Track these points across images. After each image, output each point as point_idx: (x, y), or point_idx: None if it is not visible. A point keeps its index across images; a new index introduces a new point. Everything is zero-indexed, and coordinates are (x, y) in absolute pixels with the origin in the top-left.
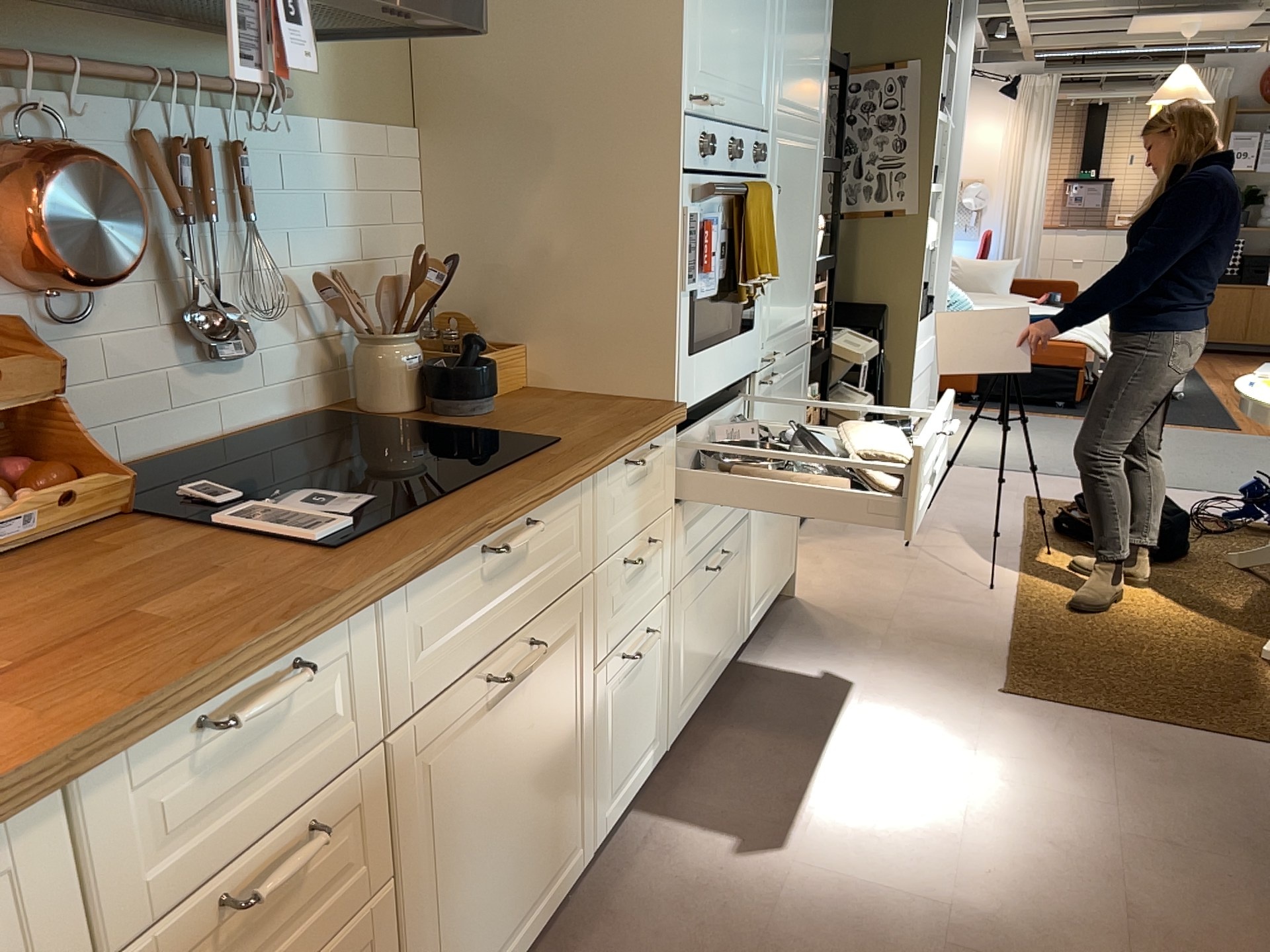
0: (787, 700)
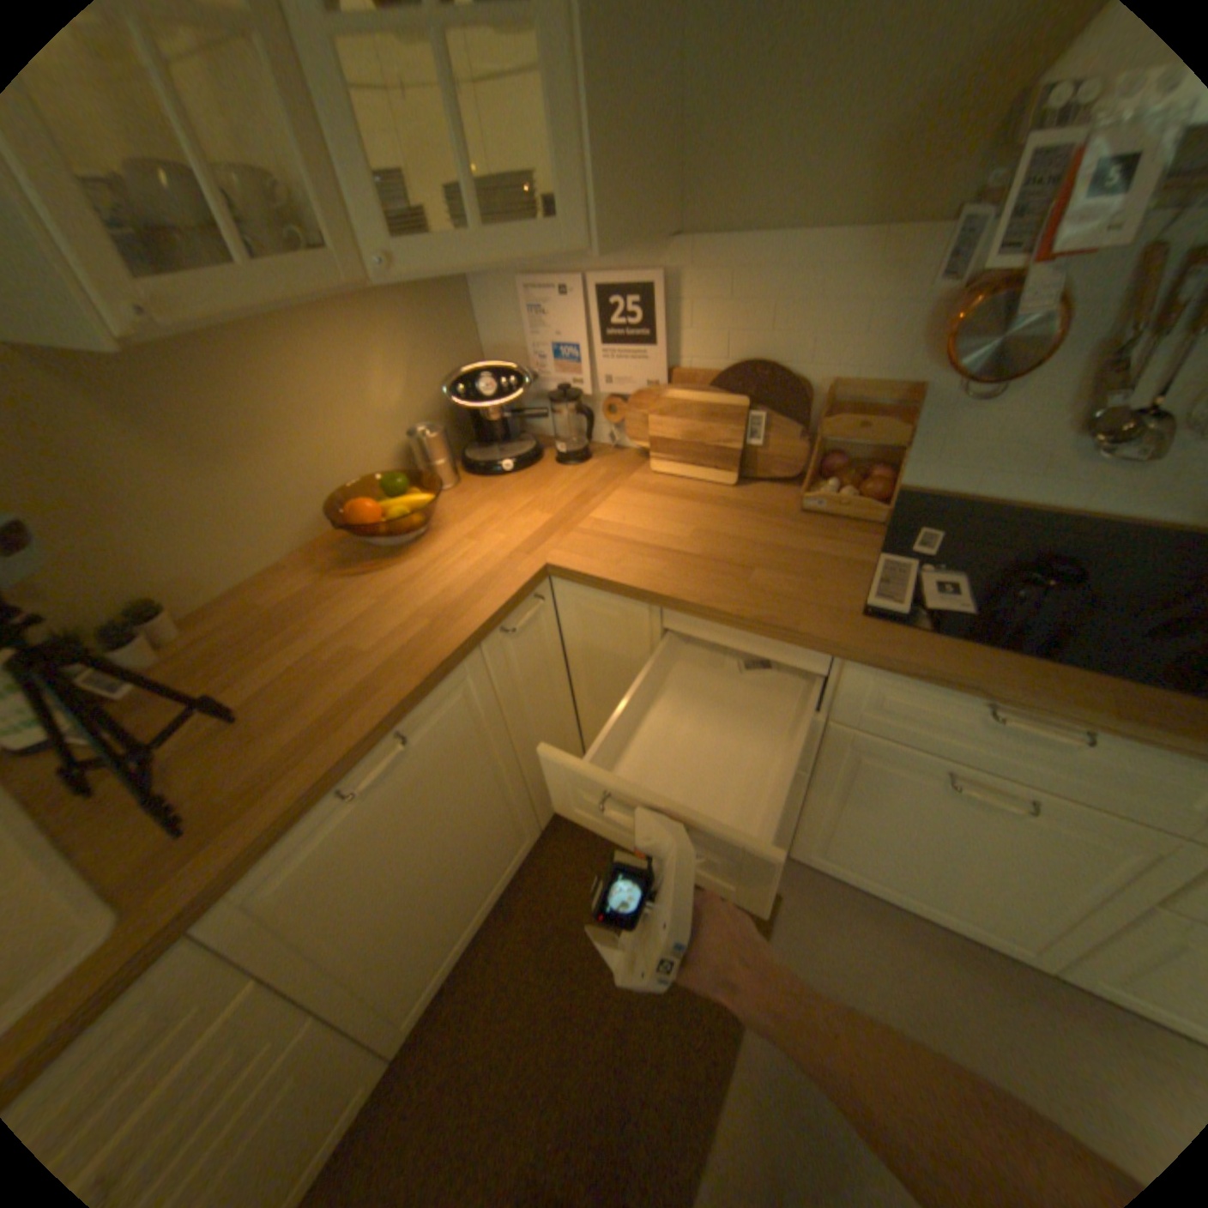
0: None
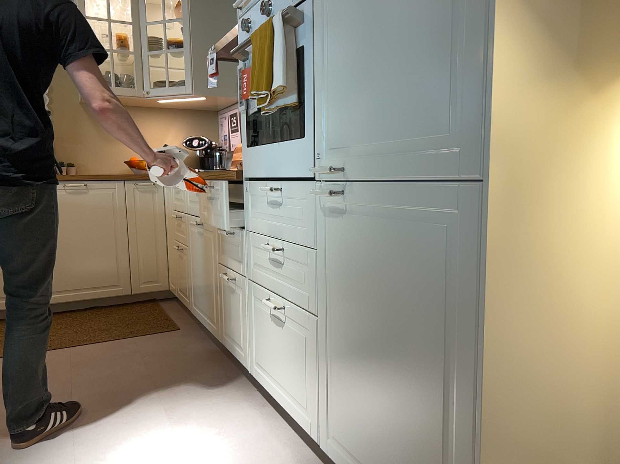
0: None
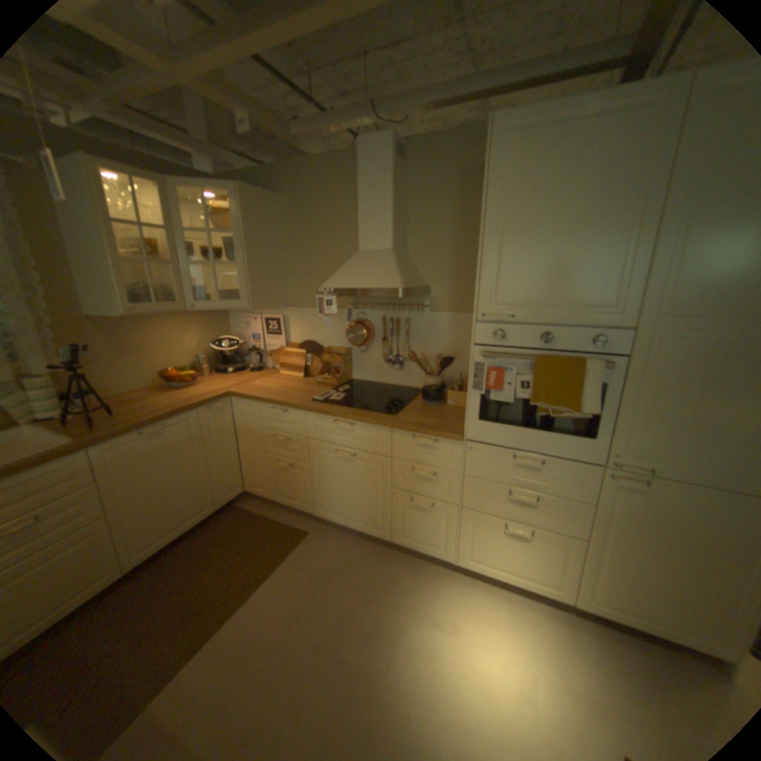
0: (551, 644)
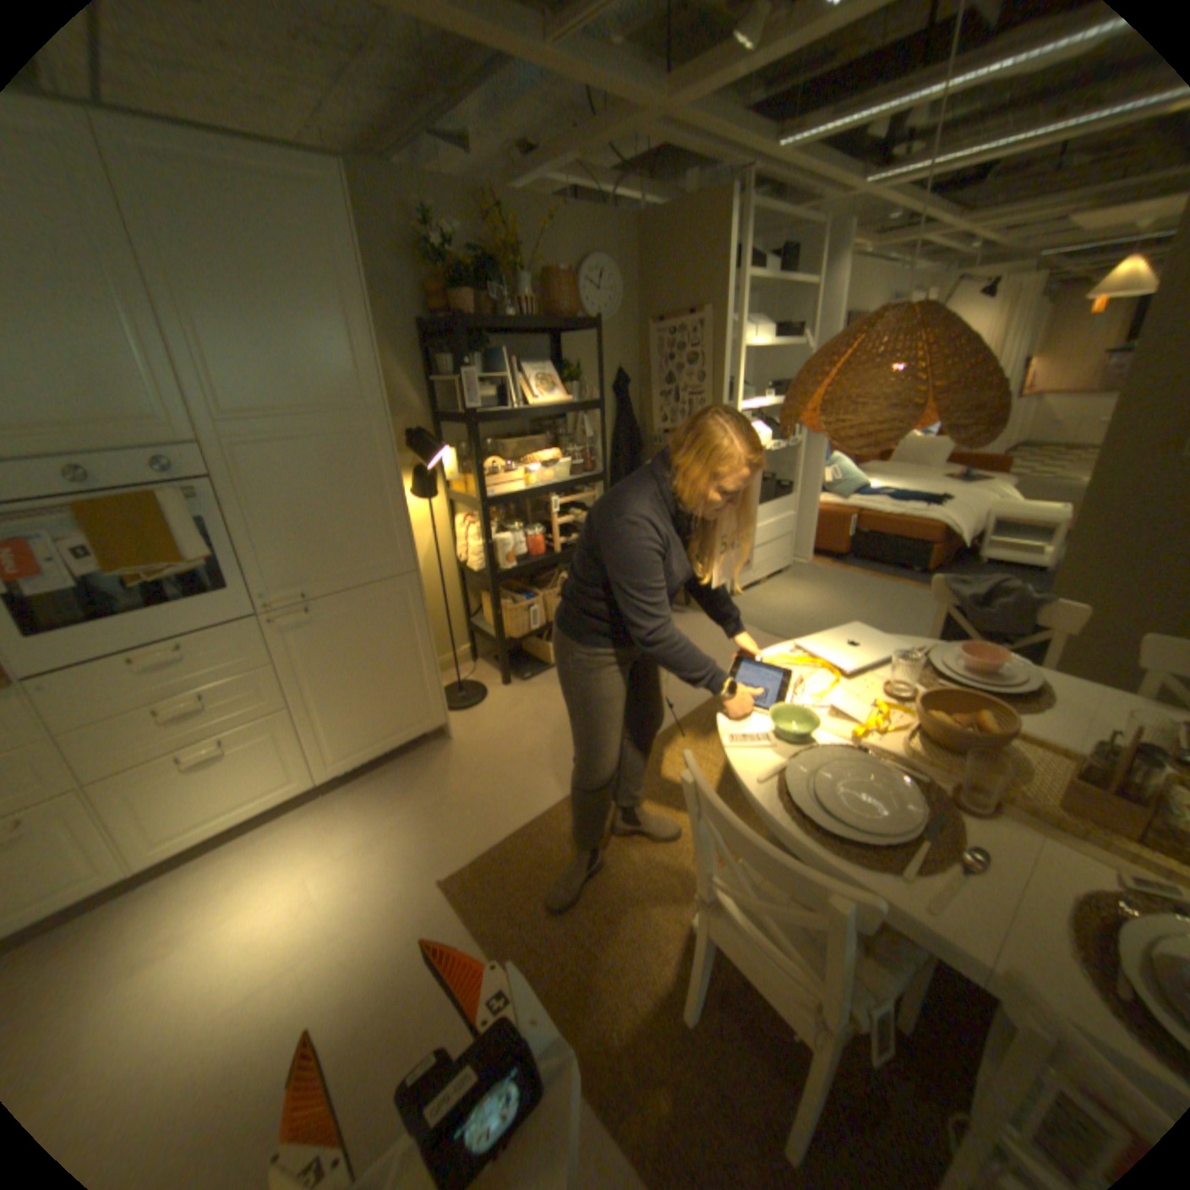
0: (305, 840)
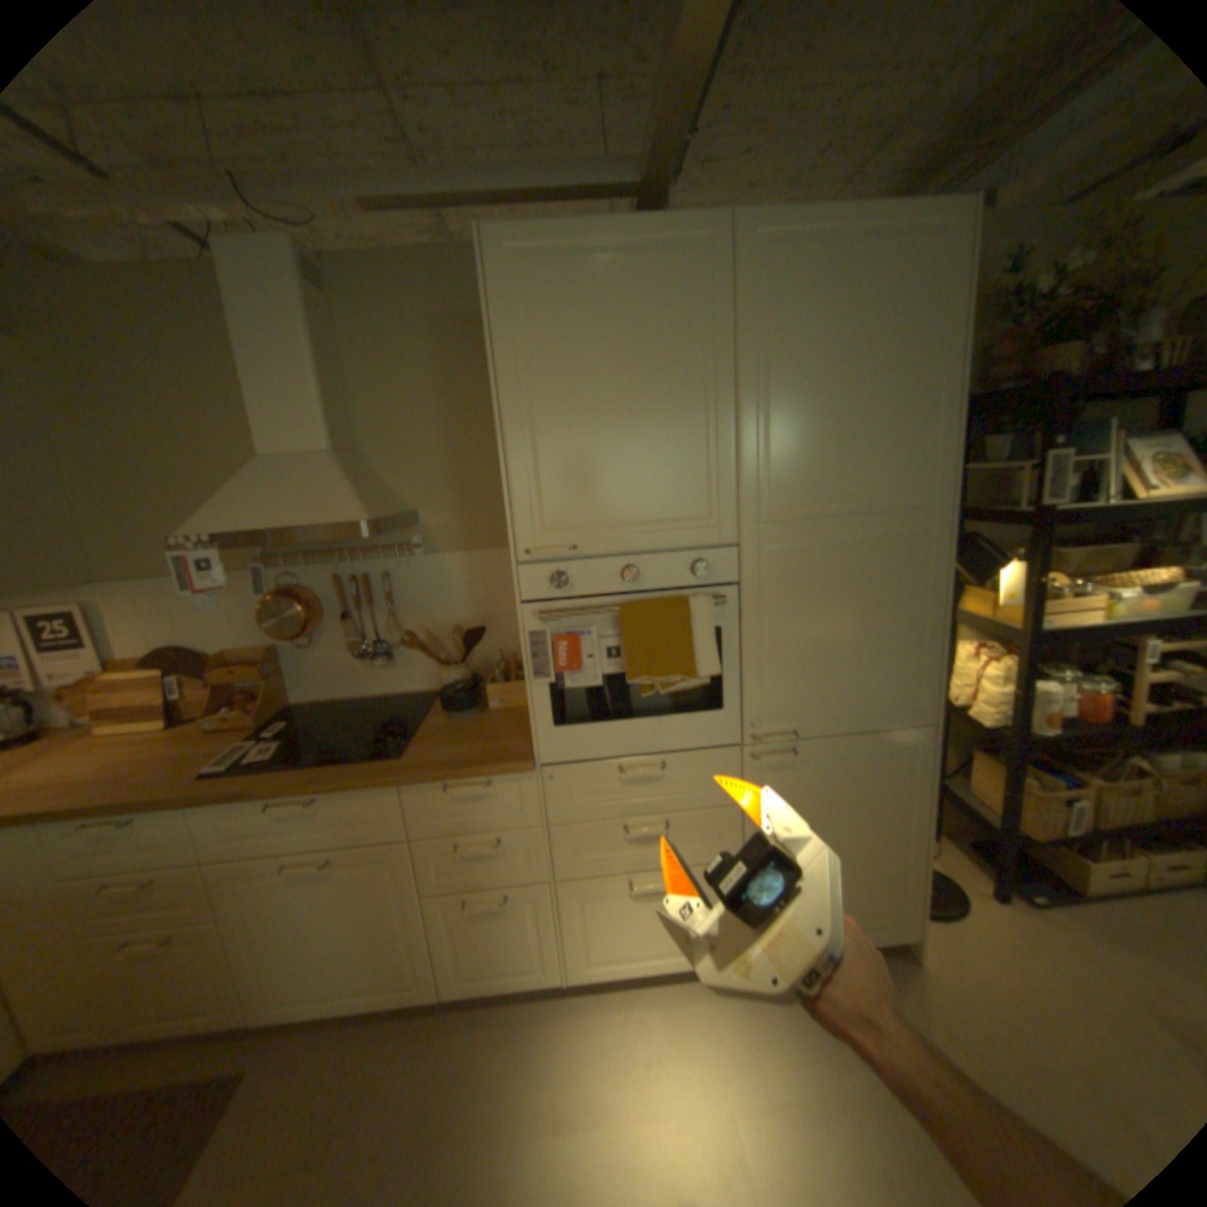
0: (733, 1043)
